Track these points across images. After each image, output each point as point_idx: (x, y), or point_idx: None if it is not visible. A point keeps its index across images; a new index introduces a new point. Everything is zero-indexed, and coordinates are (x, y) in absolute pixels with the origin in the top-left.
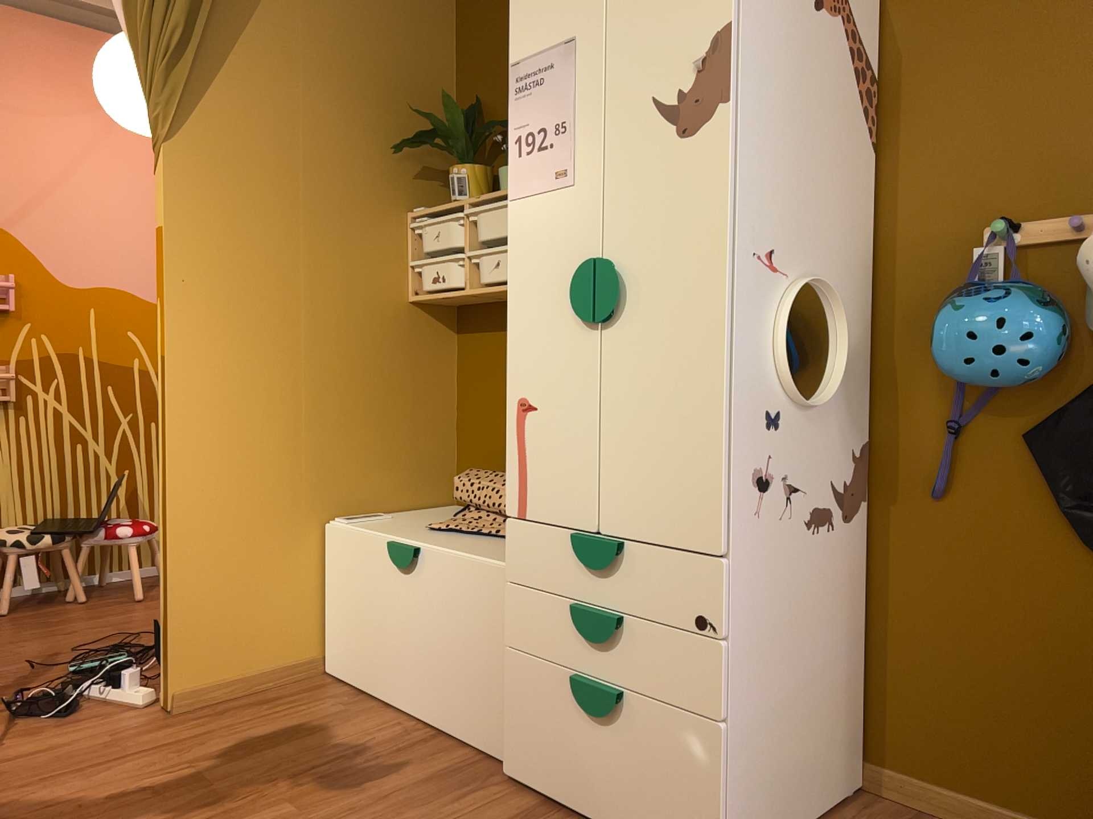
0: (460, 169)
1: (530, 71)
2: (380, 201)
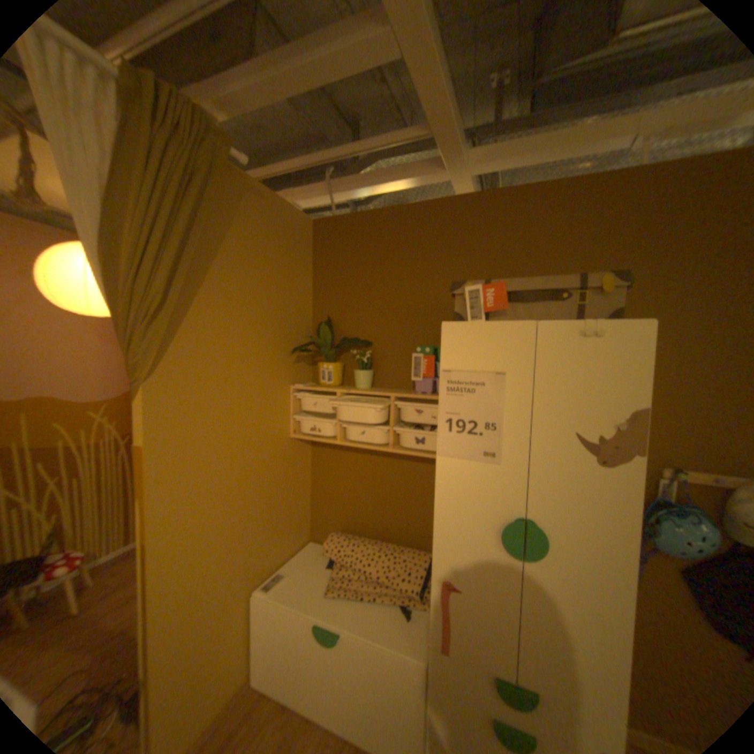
0: (326, 364)
1: (462, 380)
2: (277, 383)
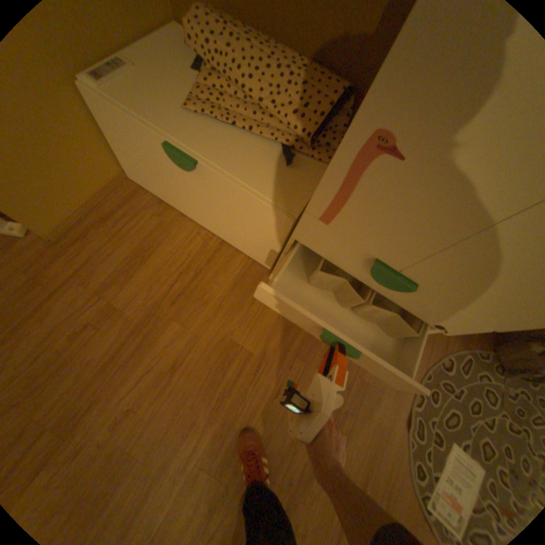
0: None
1: None
2: None
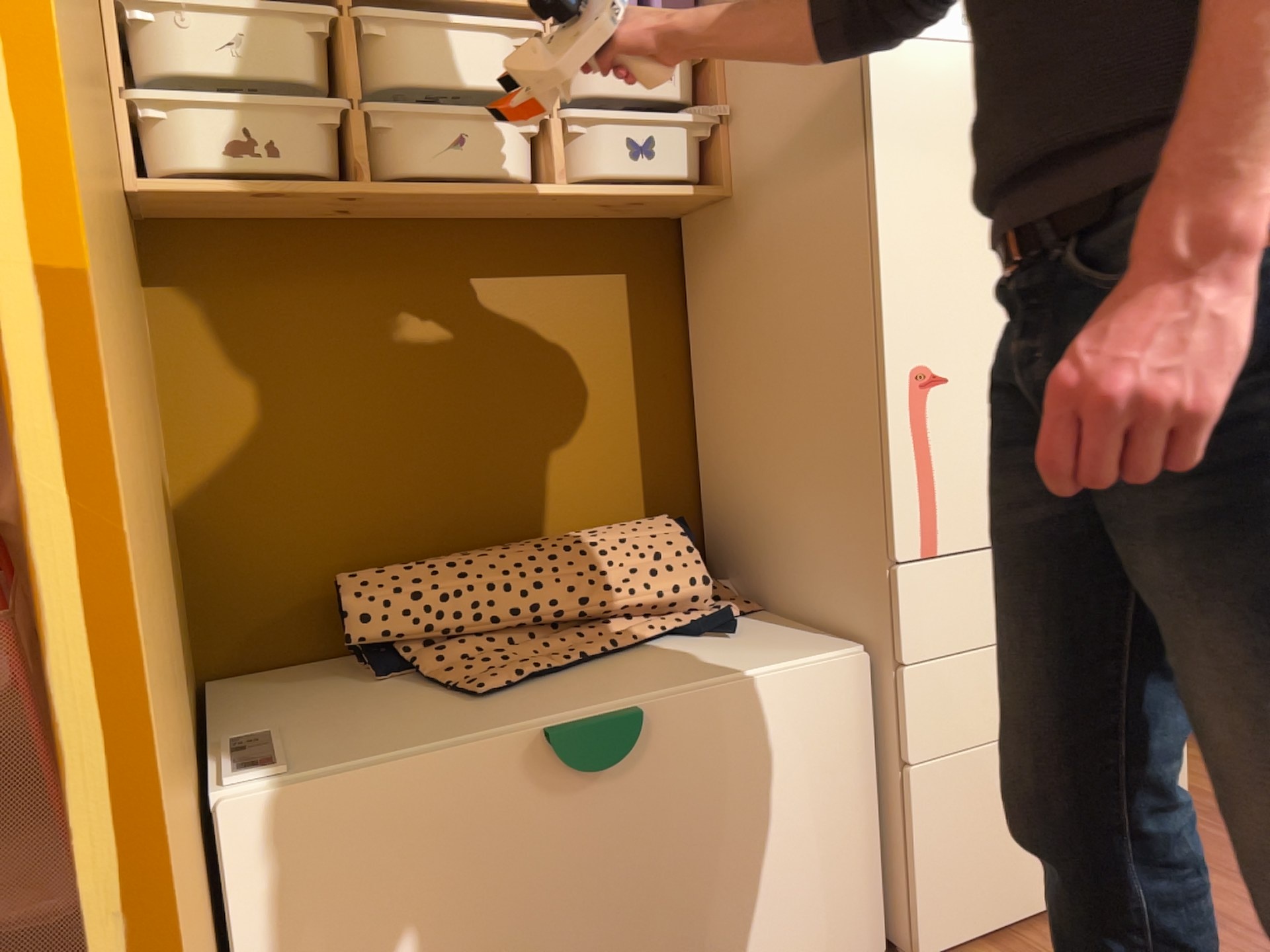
0: None
1: None
2: None
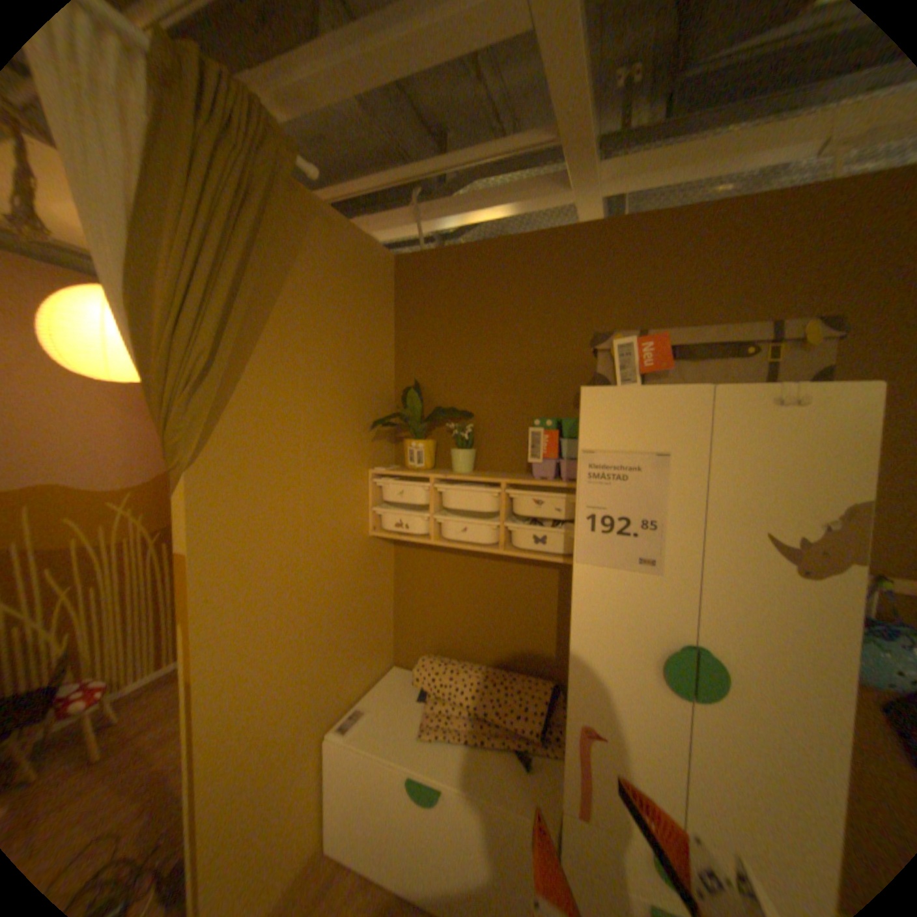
0: (415, 441)
1: (610, 463)
2: (353, 466)
